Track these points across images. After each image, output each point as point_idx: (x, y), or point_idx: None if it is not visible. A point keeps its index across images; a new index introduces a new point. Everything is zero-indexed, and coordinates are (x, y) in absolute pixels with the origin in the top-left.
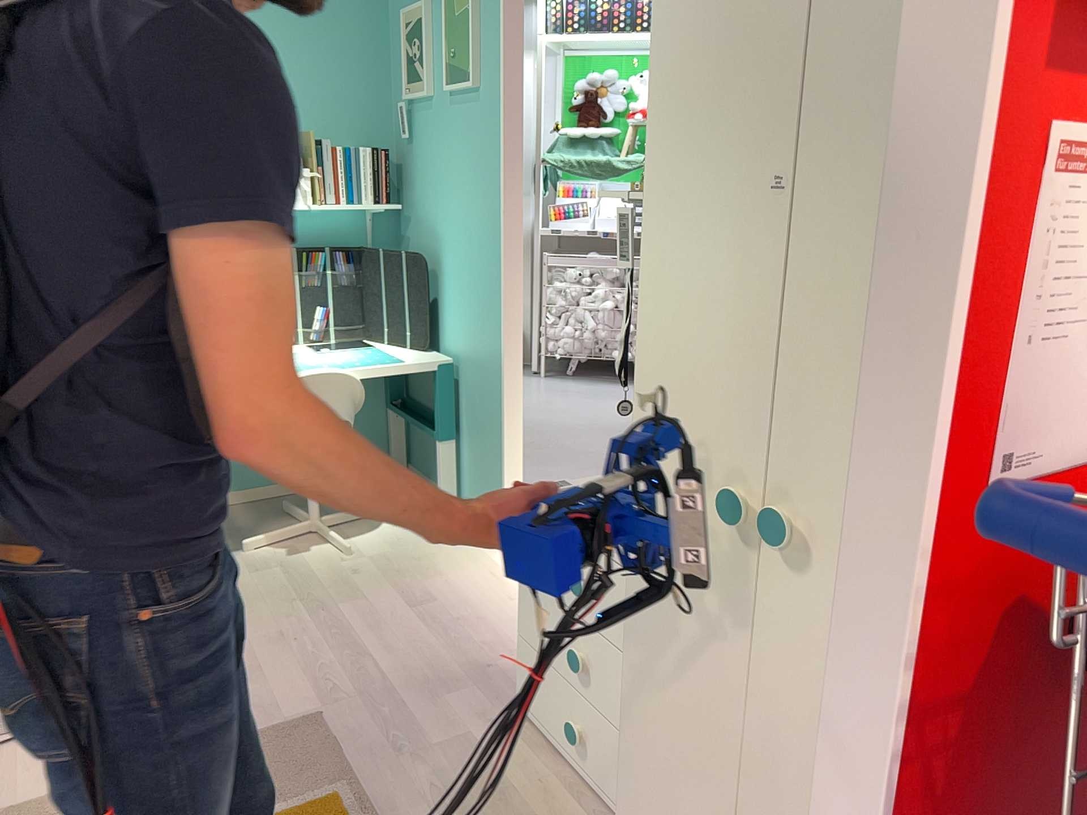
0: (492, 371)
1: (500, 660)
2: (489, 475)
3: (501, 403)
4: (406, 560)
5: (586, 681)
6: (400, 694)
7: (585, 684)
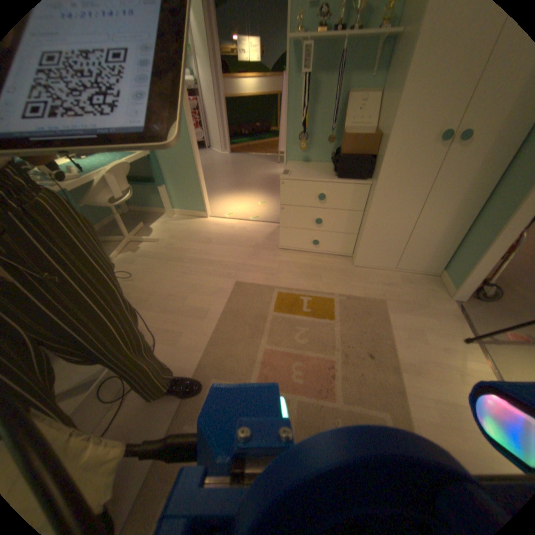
0: (183, 147)
1: (255, 242)
2: (190, 192)
3: (192, 160)
4: (181, 233)
5: (321, 225)
6: (247, 263)
7: (319, 226)
